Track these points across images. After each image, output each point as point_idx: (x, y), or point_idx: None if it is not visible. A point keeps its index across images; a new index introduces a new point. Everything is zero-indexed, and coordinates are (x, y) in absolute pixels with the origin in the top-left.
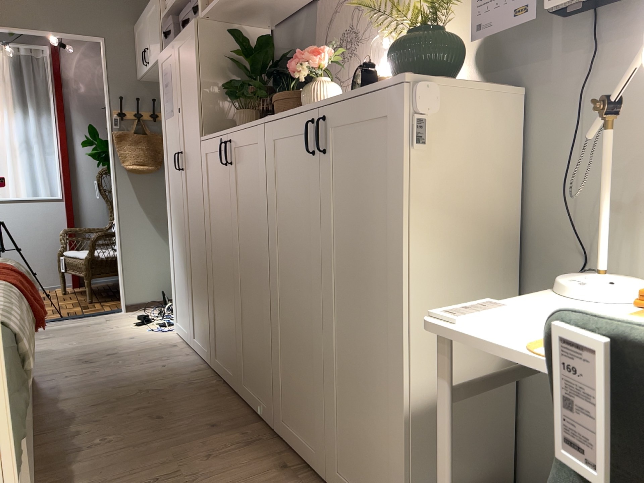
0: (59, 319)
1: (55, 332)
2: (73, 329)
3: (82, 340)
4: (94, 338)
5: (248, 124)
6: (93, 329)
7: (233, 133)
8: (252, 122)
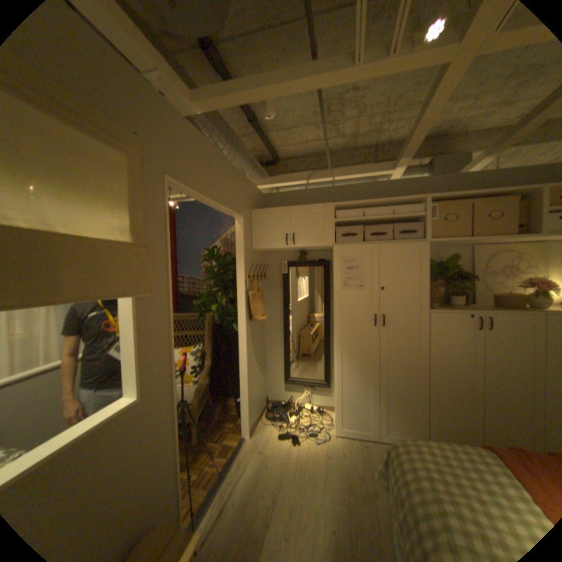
0: (220, 477)
1: (257, 491)
2: (261, 478)
3: (304, 482)
4: (308, 475)
5: (507, 311)
6: (277, 468)
7: (497, 315)
8: (519, 312)
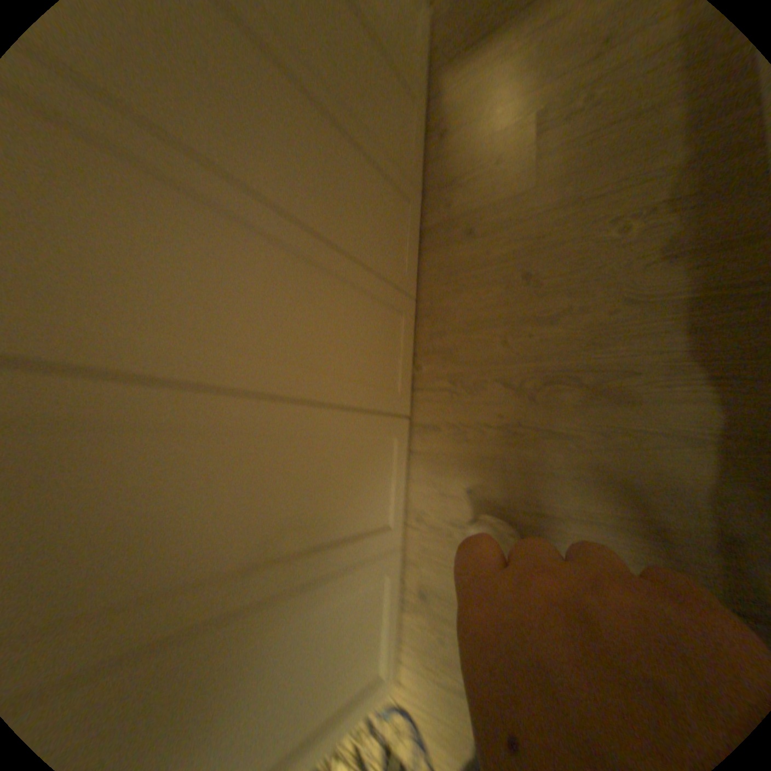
0: None
1: None
2: None
3: None
4: None
5: None
6: None
7: None
8: None
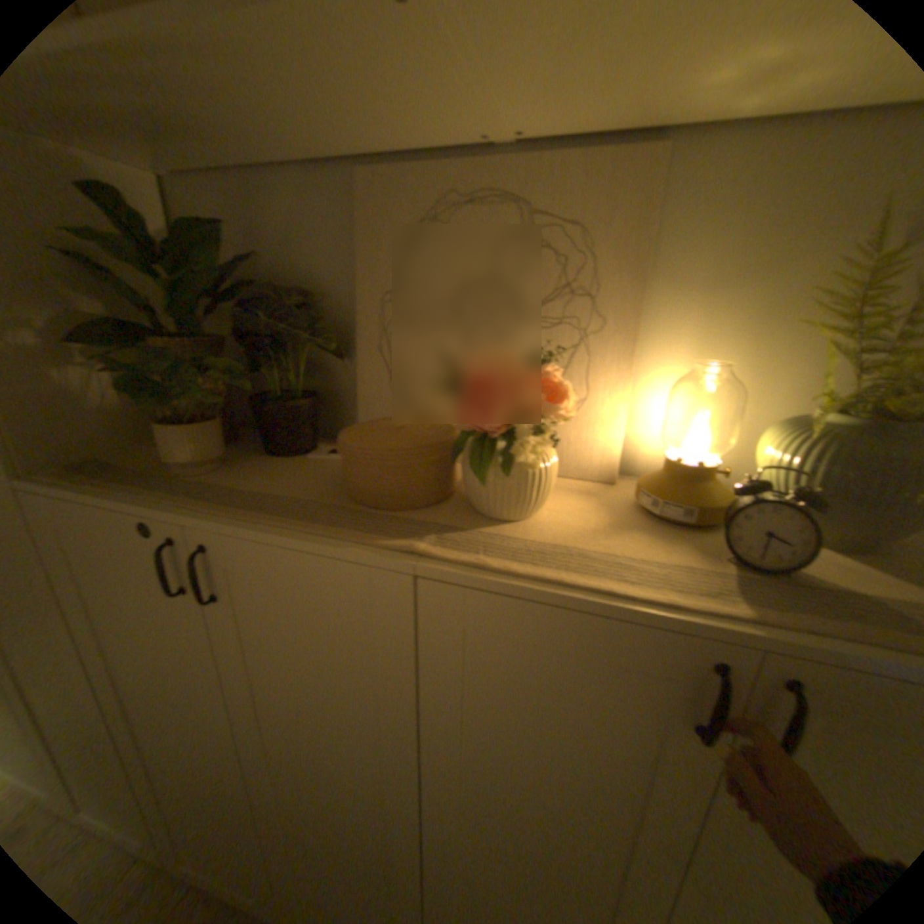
0: None
1: None
2: None
3: None
4: None
5: (281, 520)
6: None
7: (222, 538)
8: (316, 532)
